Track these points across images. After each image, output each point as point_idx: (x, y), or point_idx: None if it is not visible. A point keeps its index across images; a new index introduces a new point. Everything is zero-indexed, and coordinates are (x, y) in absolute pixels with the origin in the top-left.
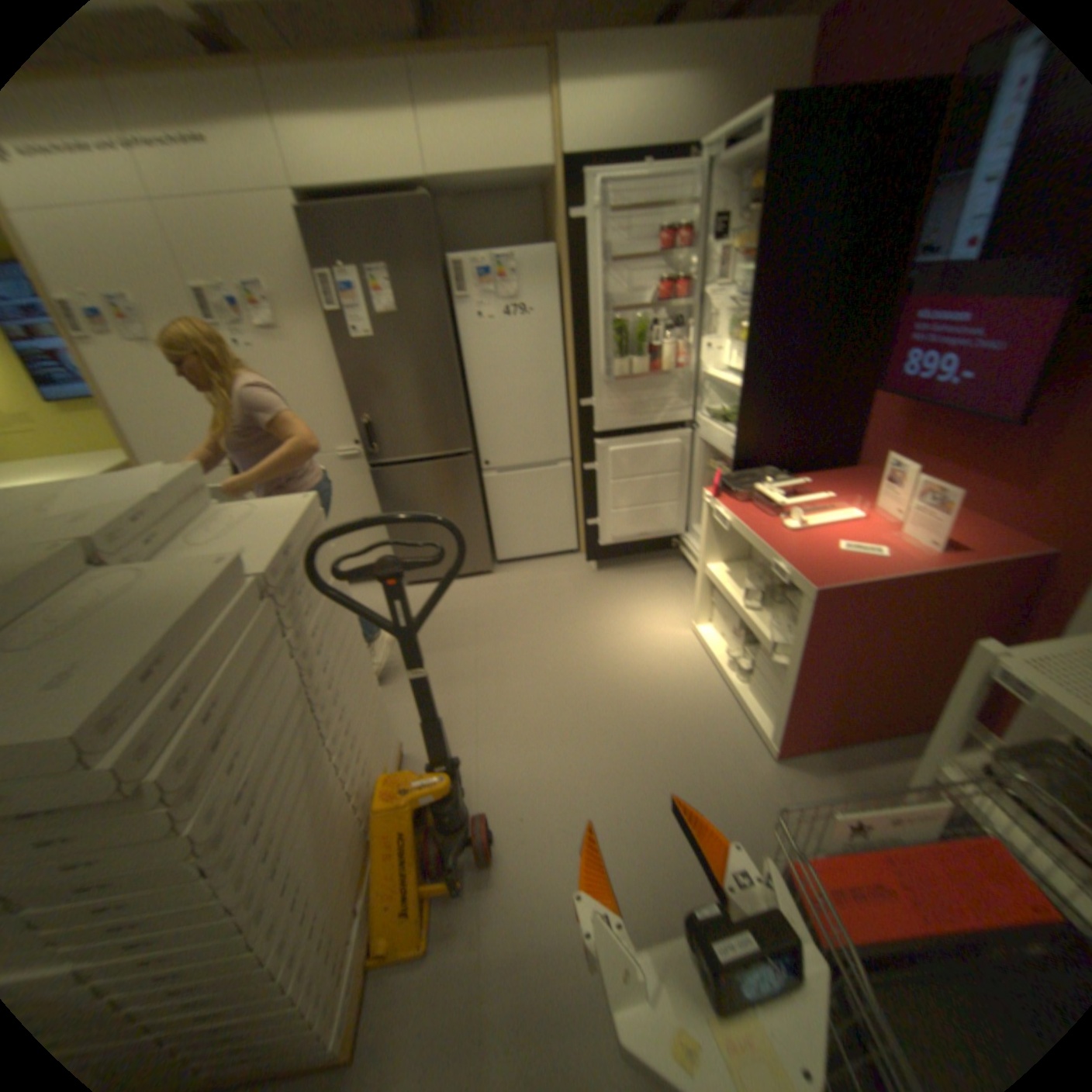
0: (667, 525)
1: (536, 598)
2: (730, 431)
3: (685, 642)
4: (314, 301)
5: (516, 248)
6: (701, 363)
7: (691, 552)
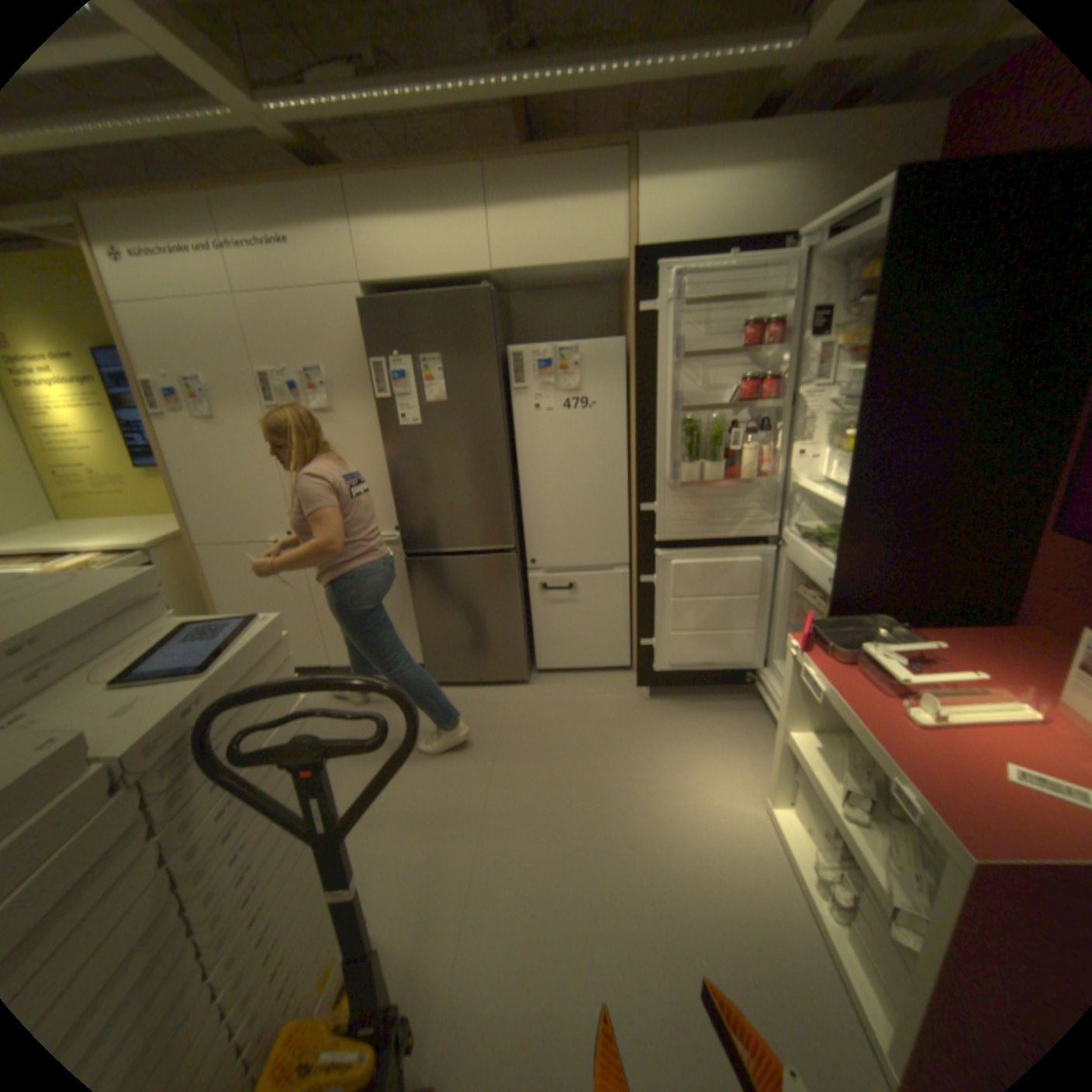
0: (741, 658)
1: (573, 726)
2: (828, 560)
3: (758, 830)
4: (372, 389)
5: (582, 342)
6: (793, 471)
7: (772, 697)
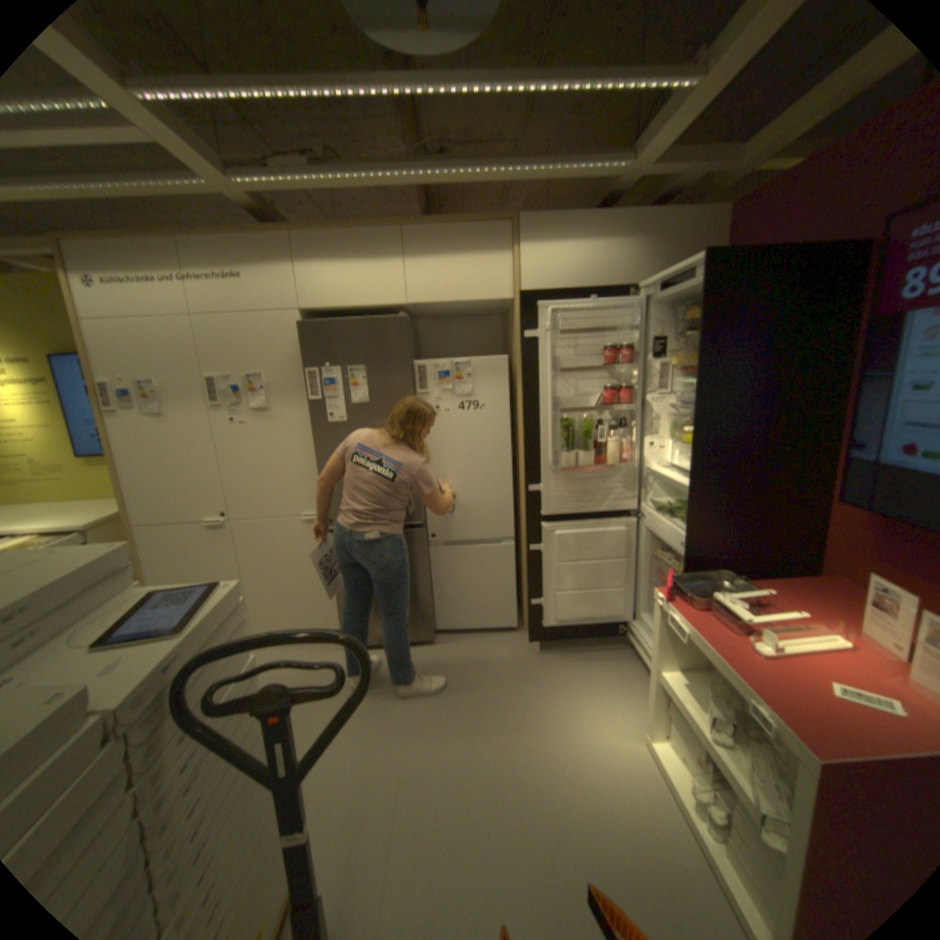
0: (614, 612)
1: (476, 680)
2: (679, 528)
3: (641, 764)
4: (305, 392)
5: (479, 358)
6: (645, 459)
7: (642, 645)
